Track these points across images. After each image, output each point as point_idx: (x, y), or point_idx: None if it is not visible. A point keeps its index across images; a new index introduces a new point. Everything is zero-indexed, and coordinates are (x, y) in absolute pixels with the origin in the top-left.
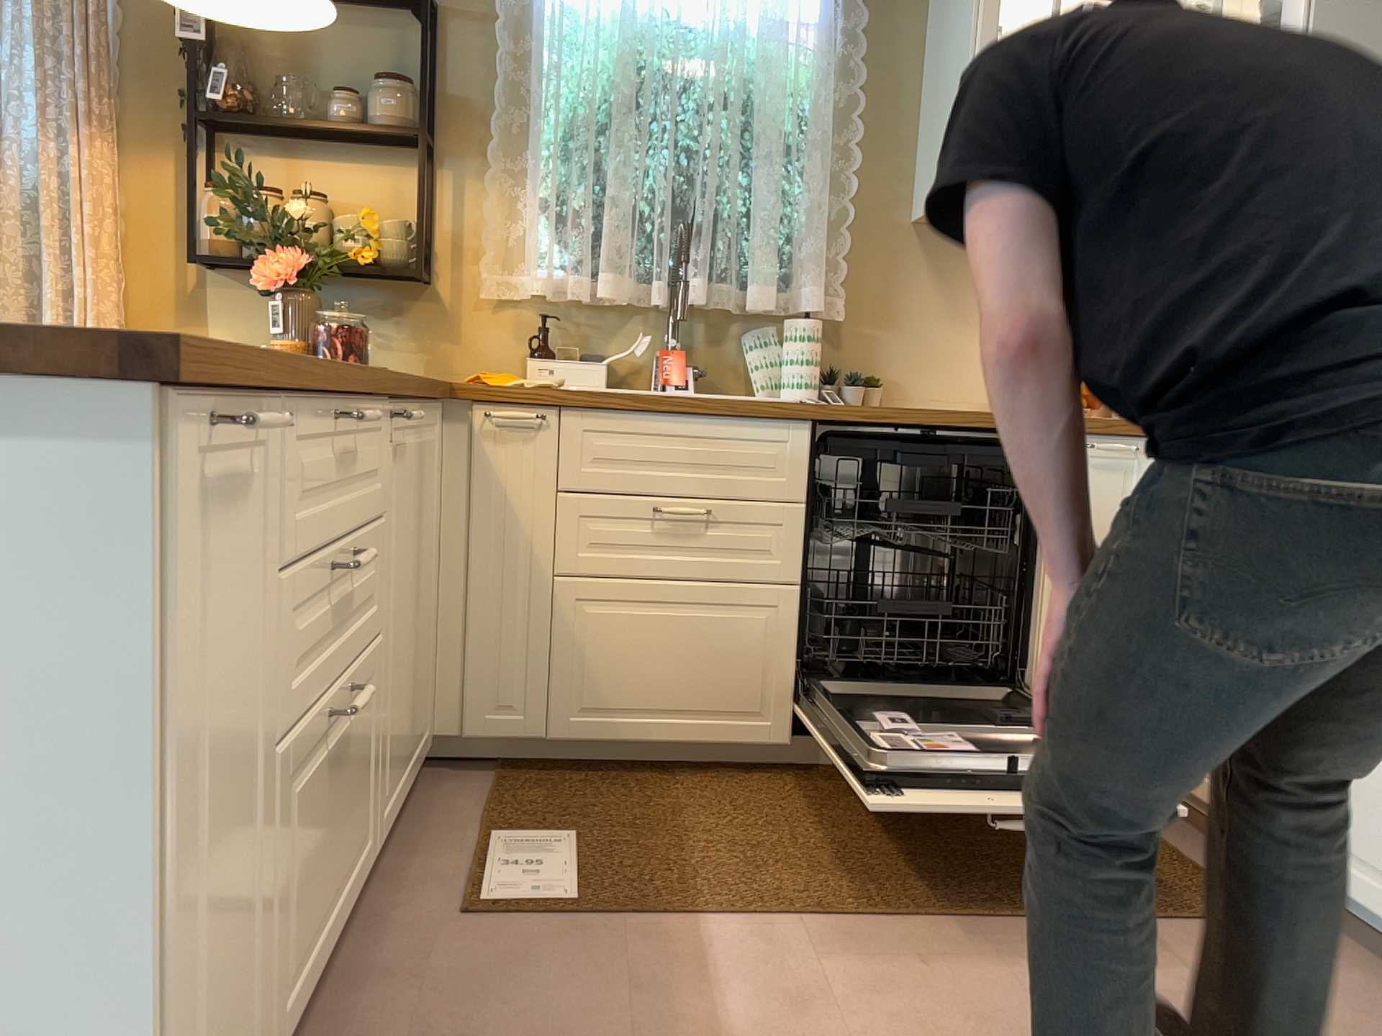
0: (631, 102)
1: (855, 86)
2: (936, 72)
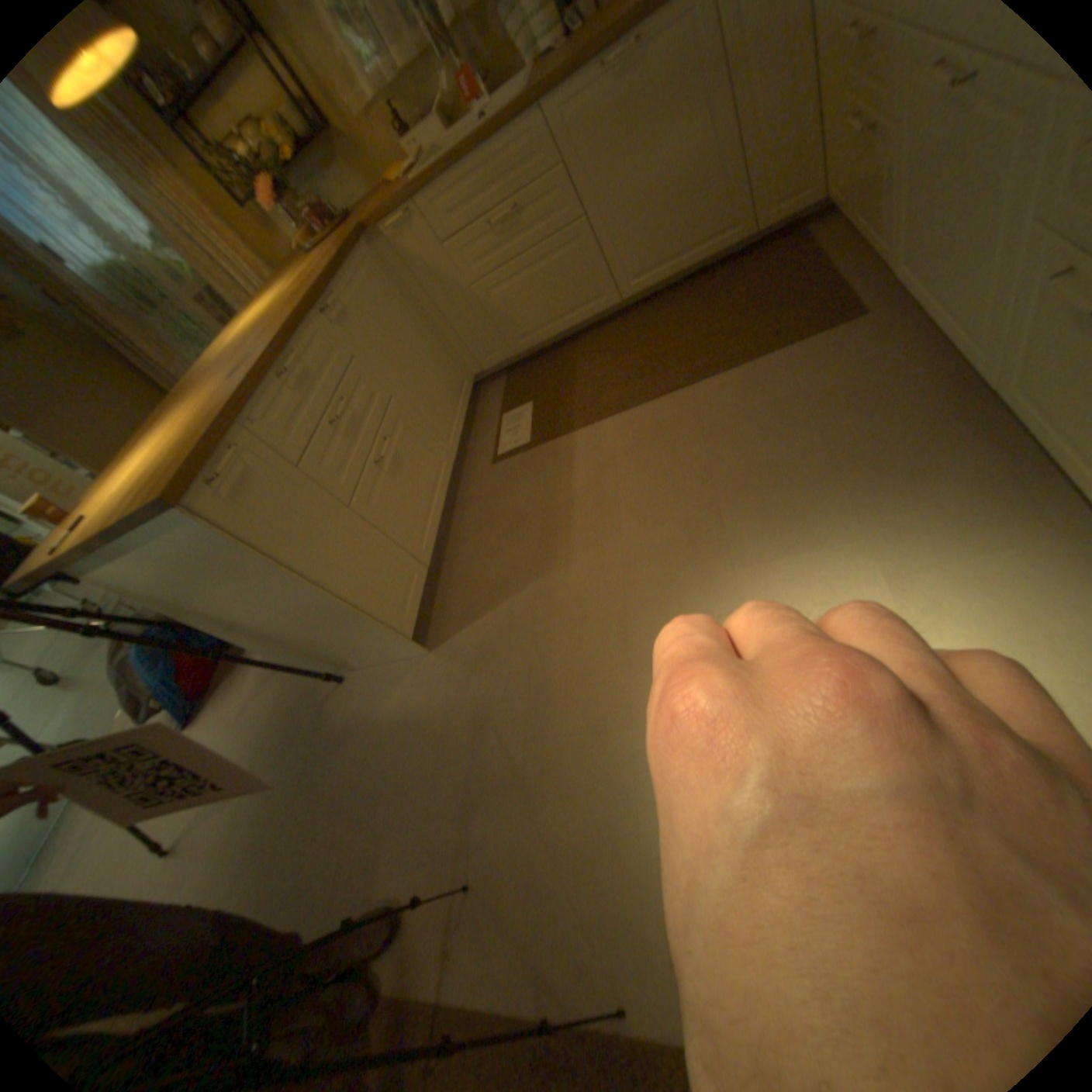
0: None
1: None
2: None
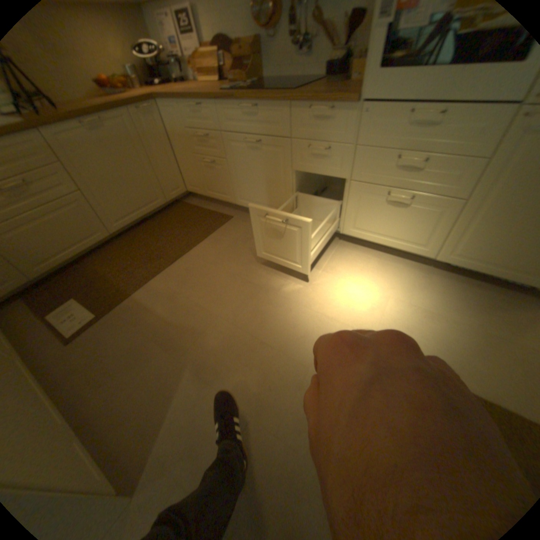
0: None
1: None
2: None
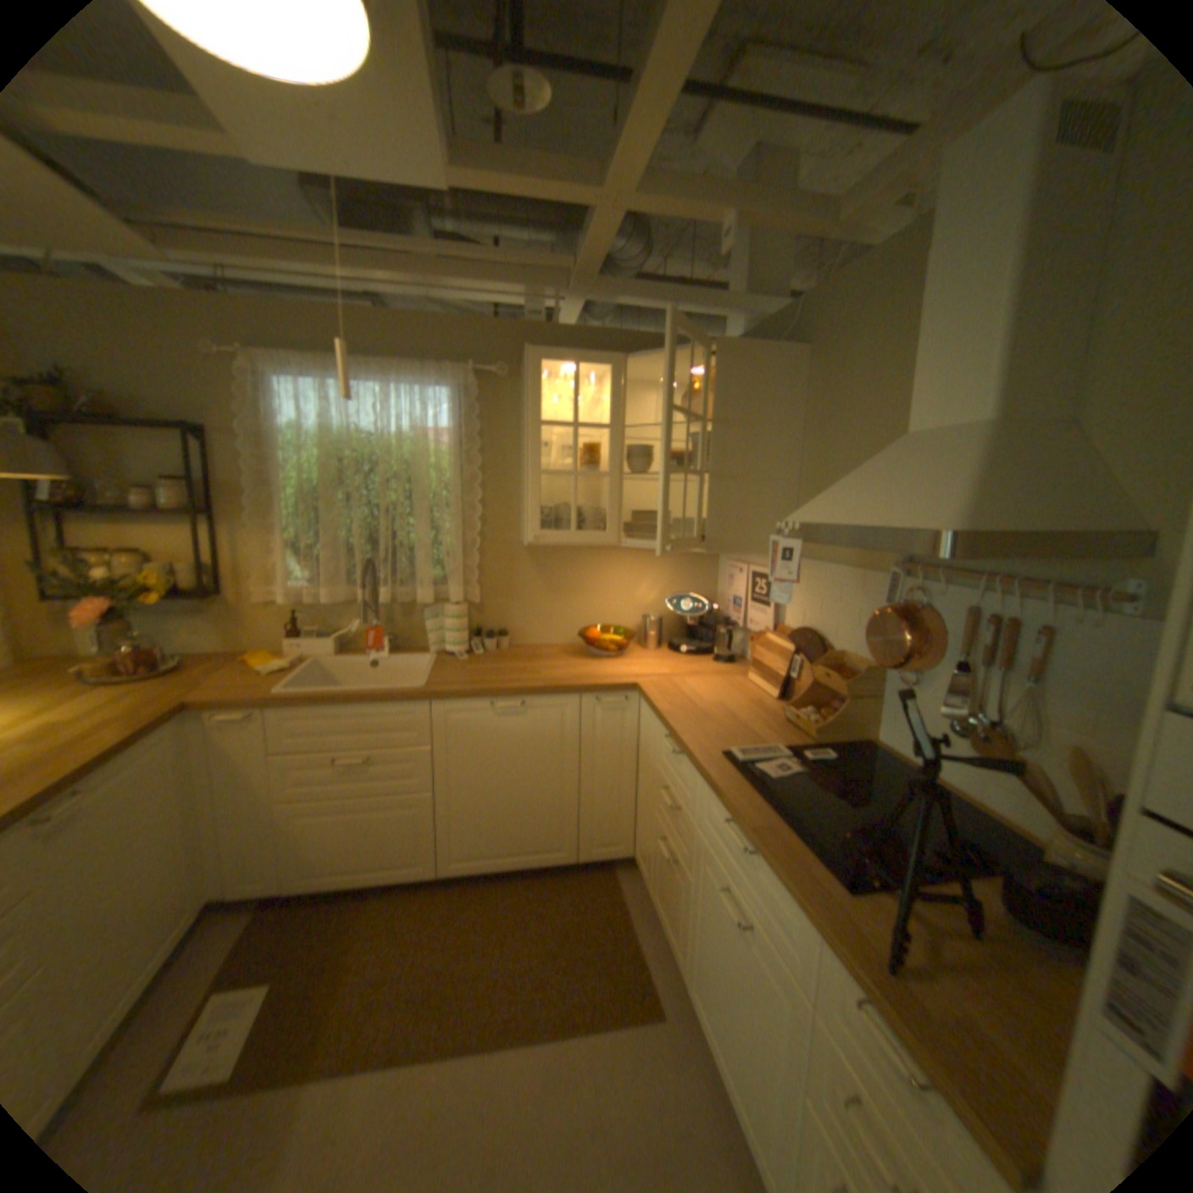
0: (331, 486)
1: (474, 470)
2: (523, 459)
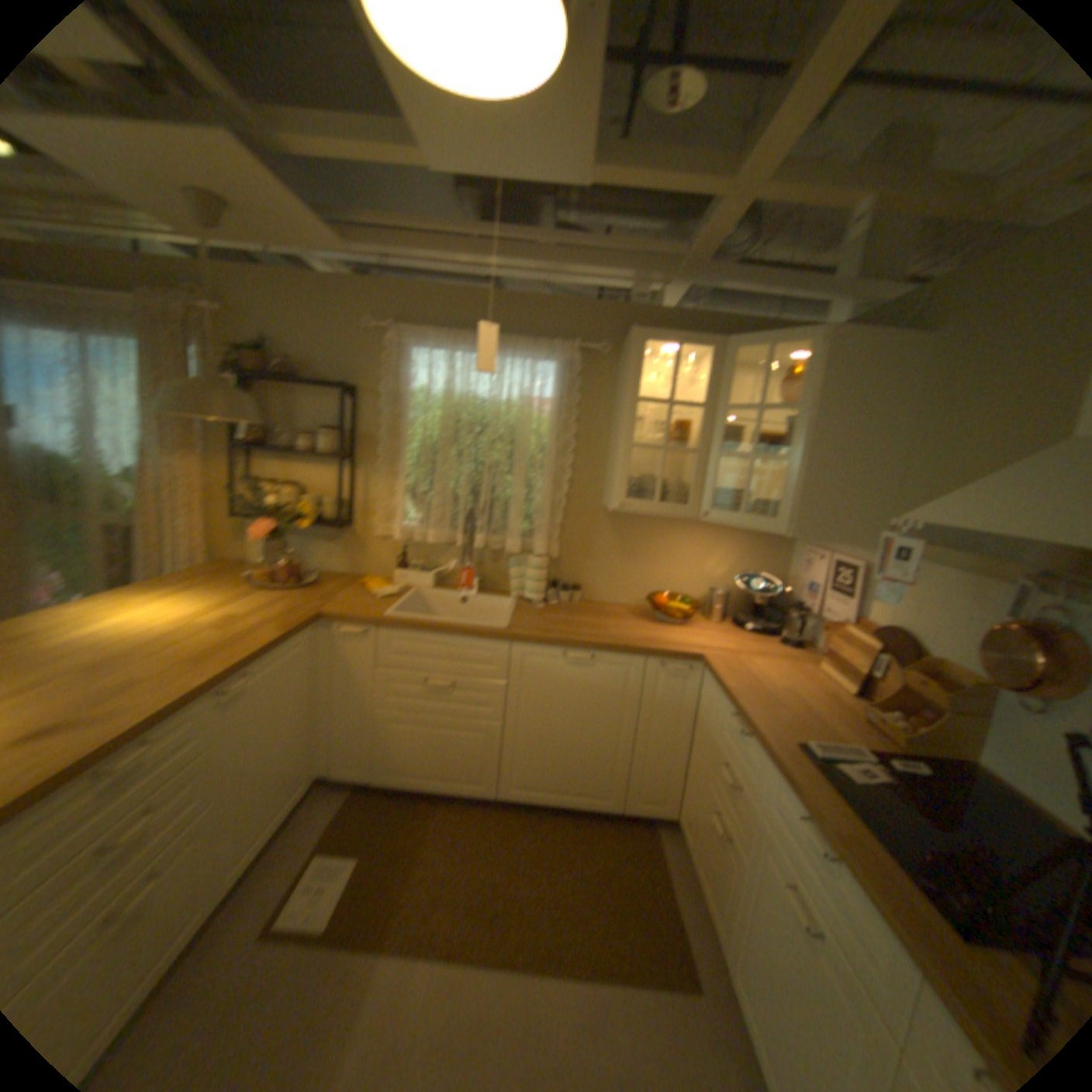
0: (446, 444)
1: (567, 438)
2: (612, 431)
